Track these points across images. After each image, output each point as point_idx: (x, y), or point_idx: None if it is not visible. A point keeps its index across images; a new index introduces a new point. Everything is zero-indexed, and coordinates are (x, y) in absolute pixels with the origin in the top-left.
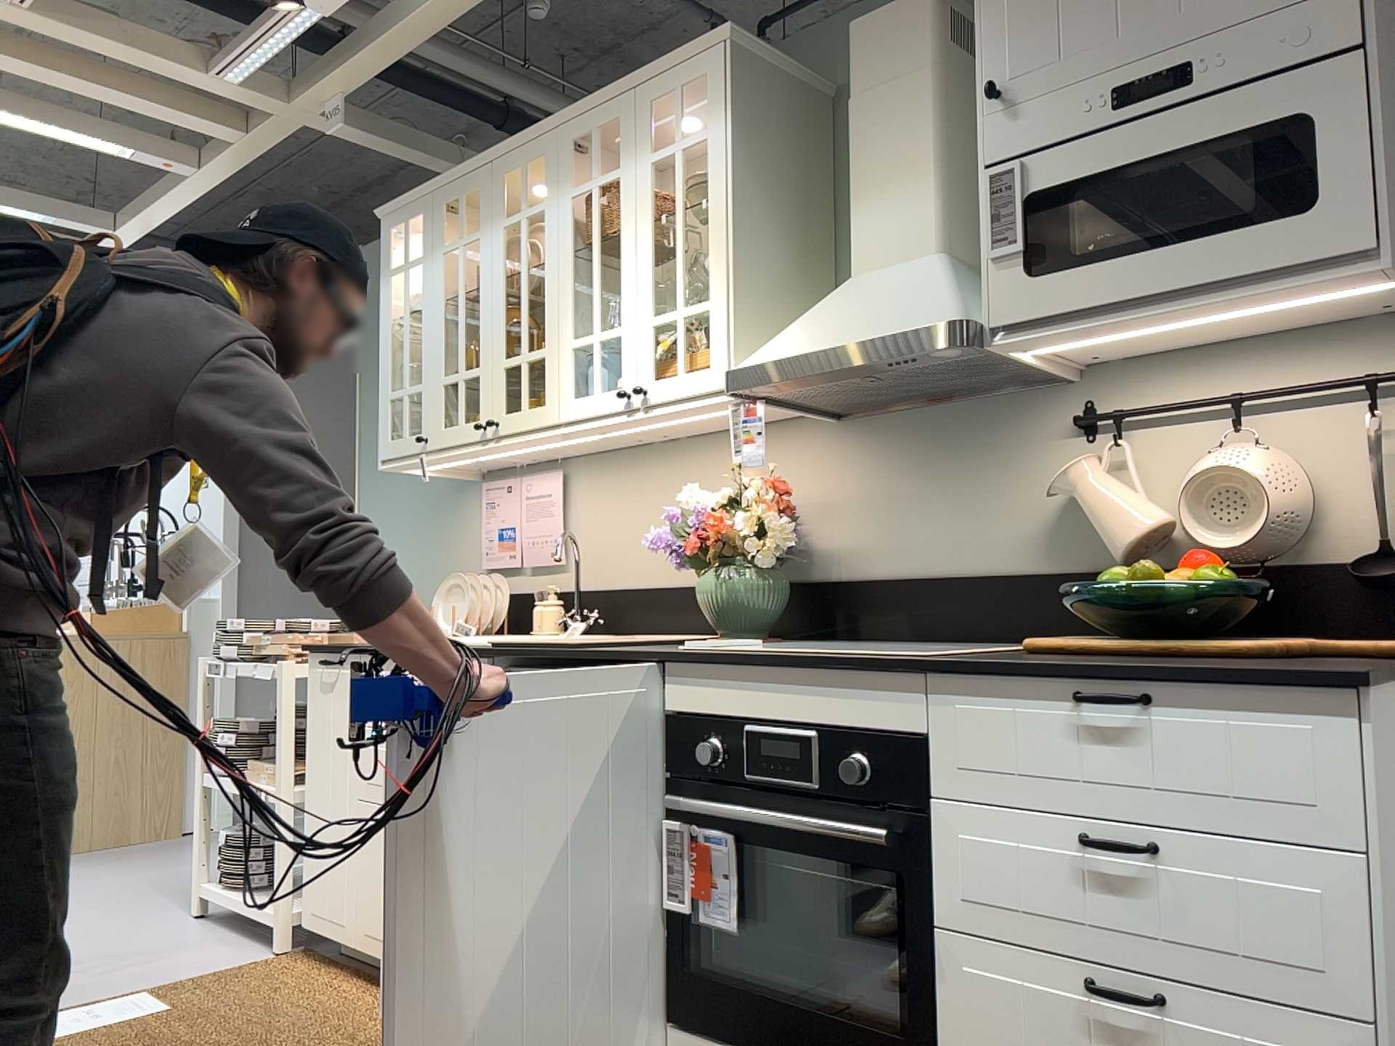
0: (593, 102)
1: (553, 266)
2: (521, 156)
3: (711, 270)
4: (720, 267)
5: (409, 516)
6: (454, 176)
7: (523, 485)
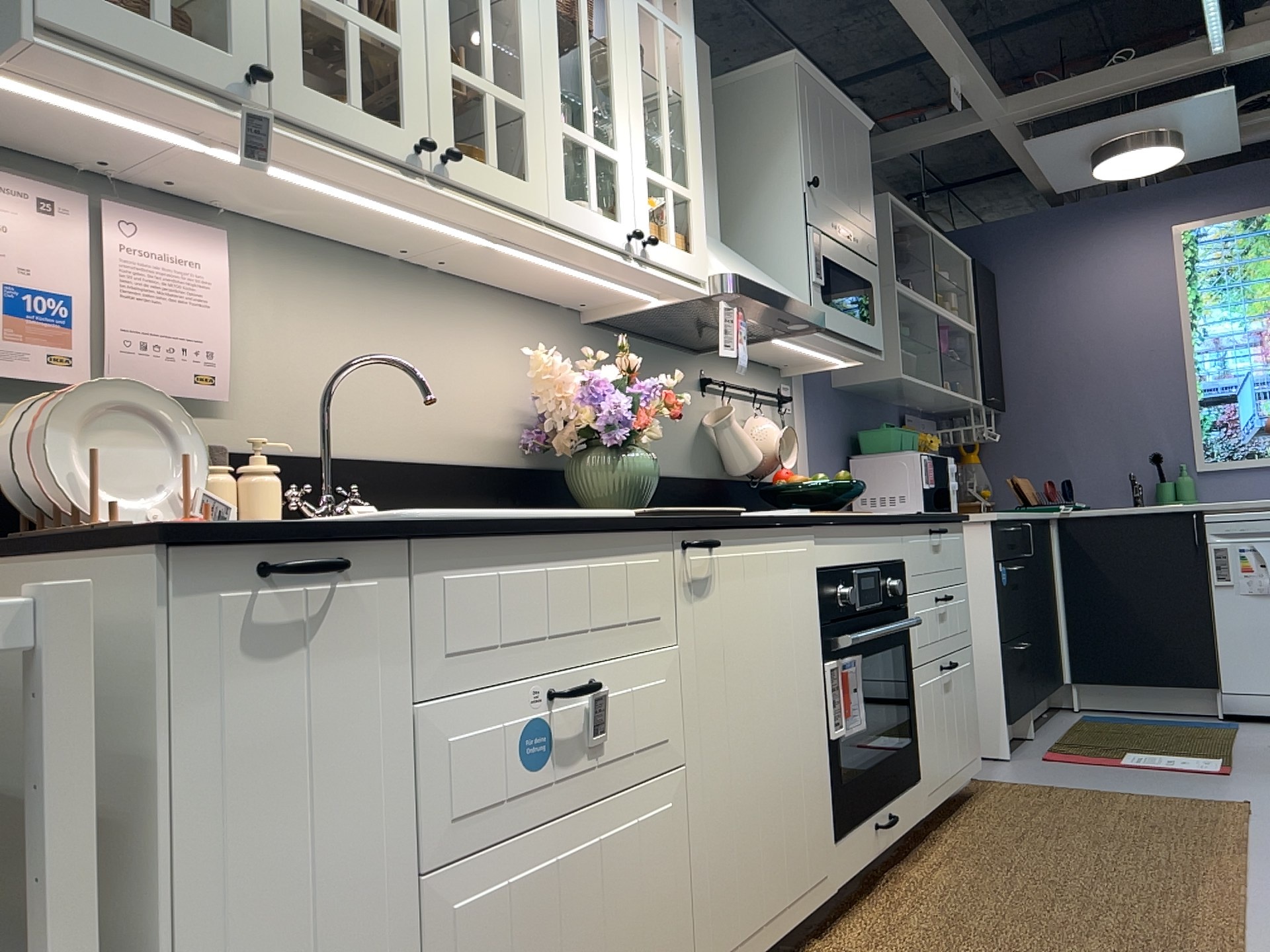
0: None
1: None
2: None
3: (693, 165)
4: (699, 168)
5: None
6: None
7: (116, 220)
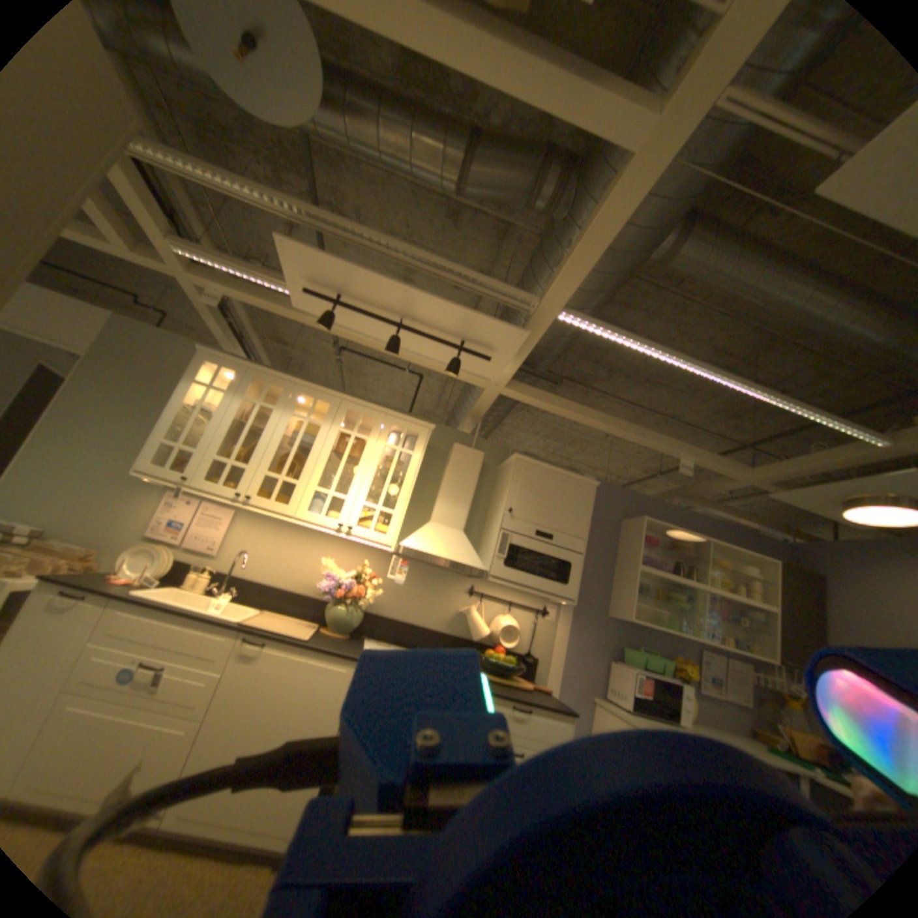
0: (365, 405)
1: (316, 451)
2: (315, 394)
3: (398, 502)
4: (402, 503)
5: (79, 480)
6: (267, 372)
7: (202, 508)
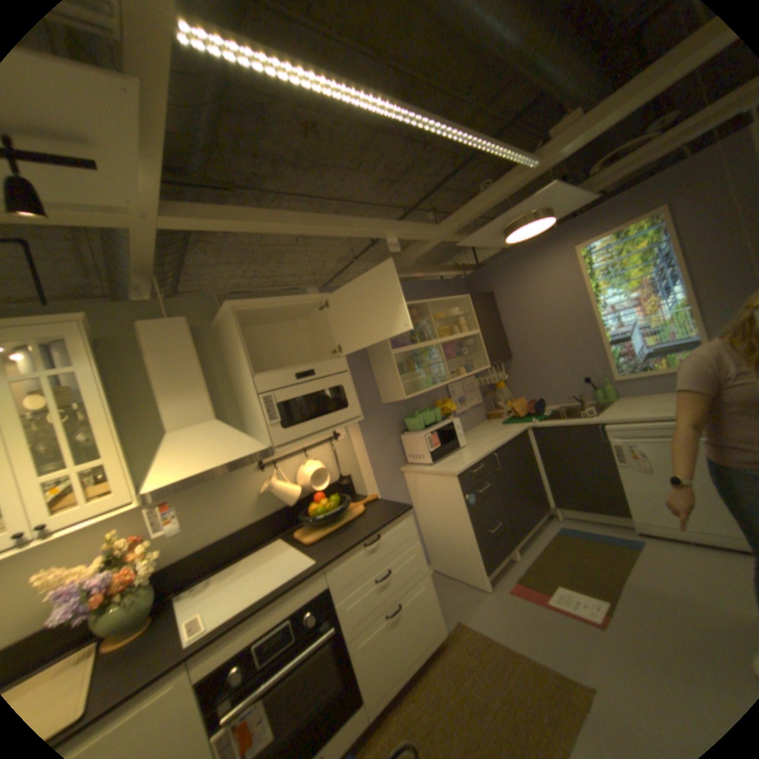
0: None
1: None
2: None
3: (98, 444)
4: (106, 441)
5: None
6: None
7: None
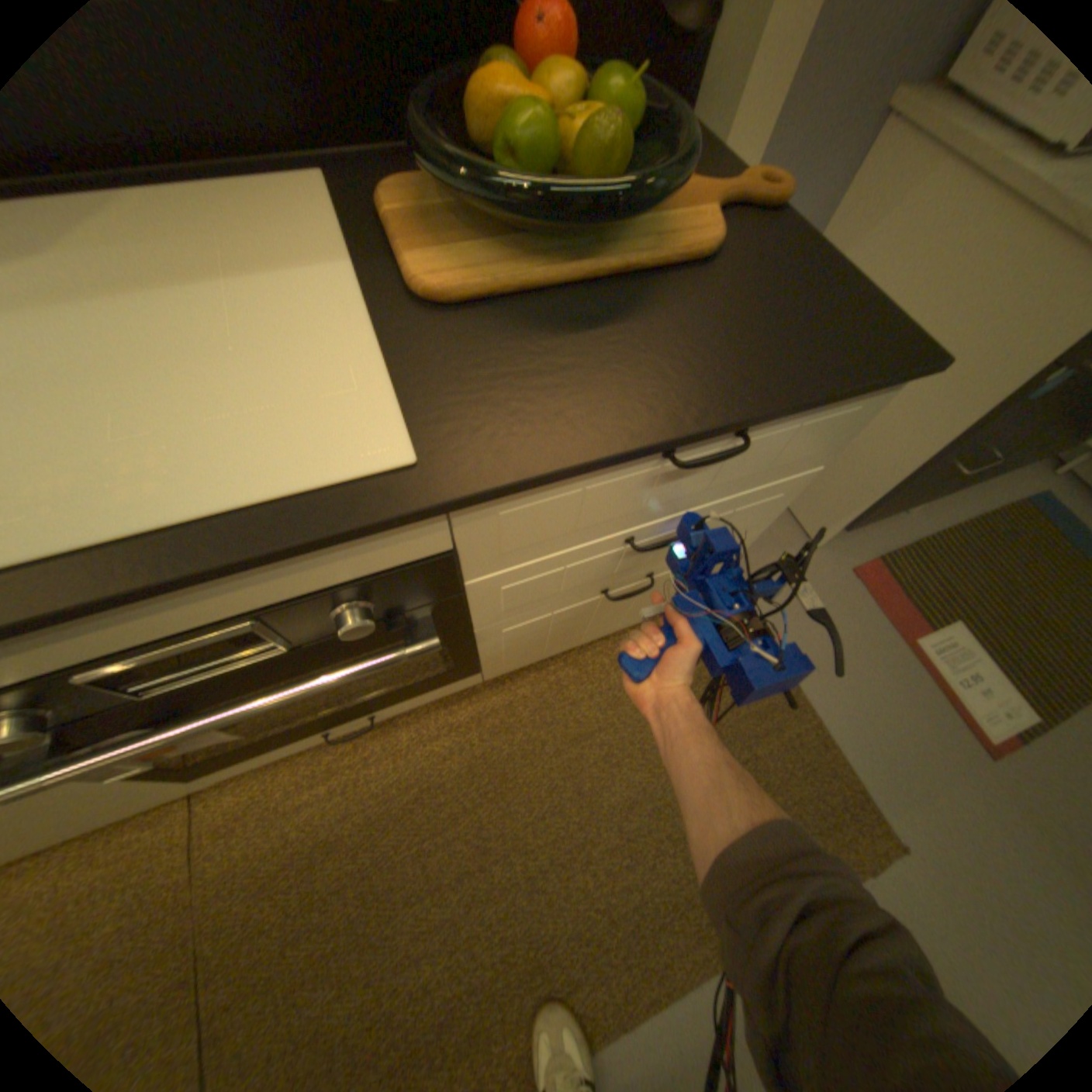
0: None
1: None
2: None
3: None
4: None
5: None
6: None
7: None
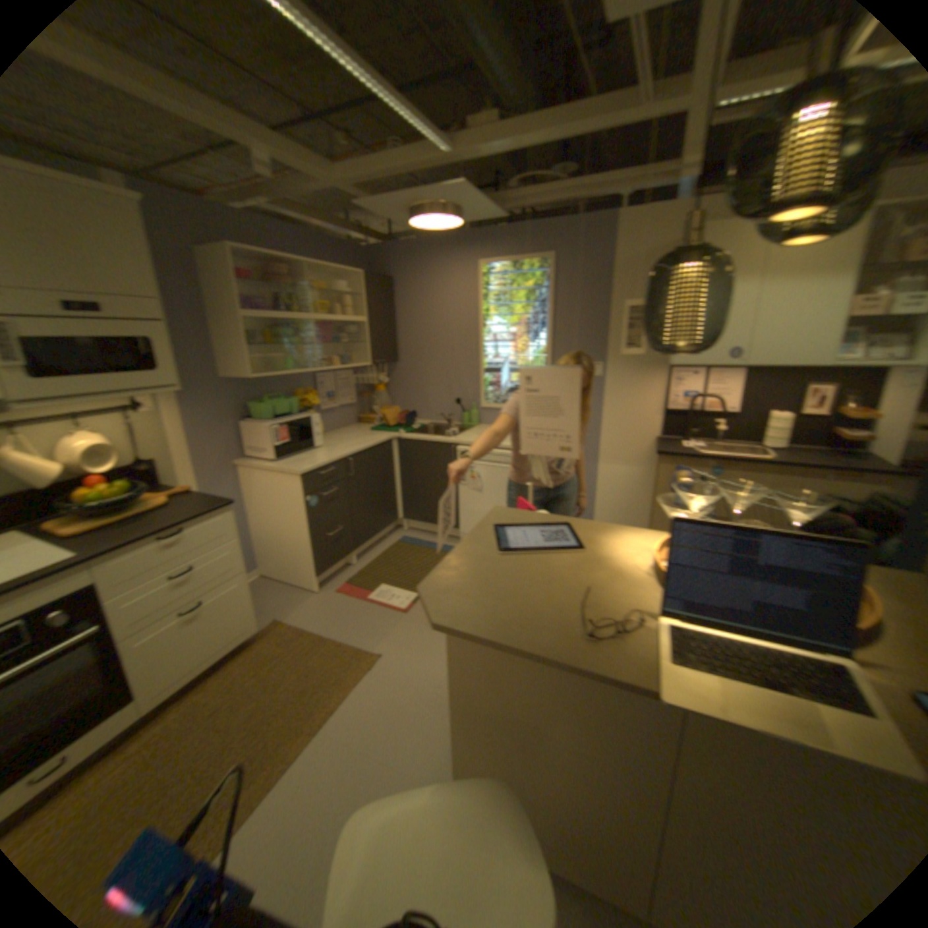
0: None
1: None
2: None
3: None
4: None
5: None
6: None
7: None
